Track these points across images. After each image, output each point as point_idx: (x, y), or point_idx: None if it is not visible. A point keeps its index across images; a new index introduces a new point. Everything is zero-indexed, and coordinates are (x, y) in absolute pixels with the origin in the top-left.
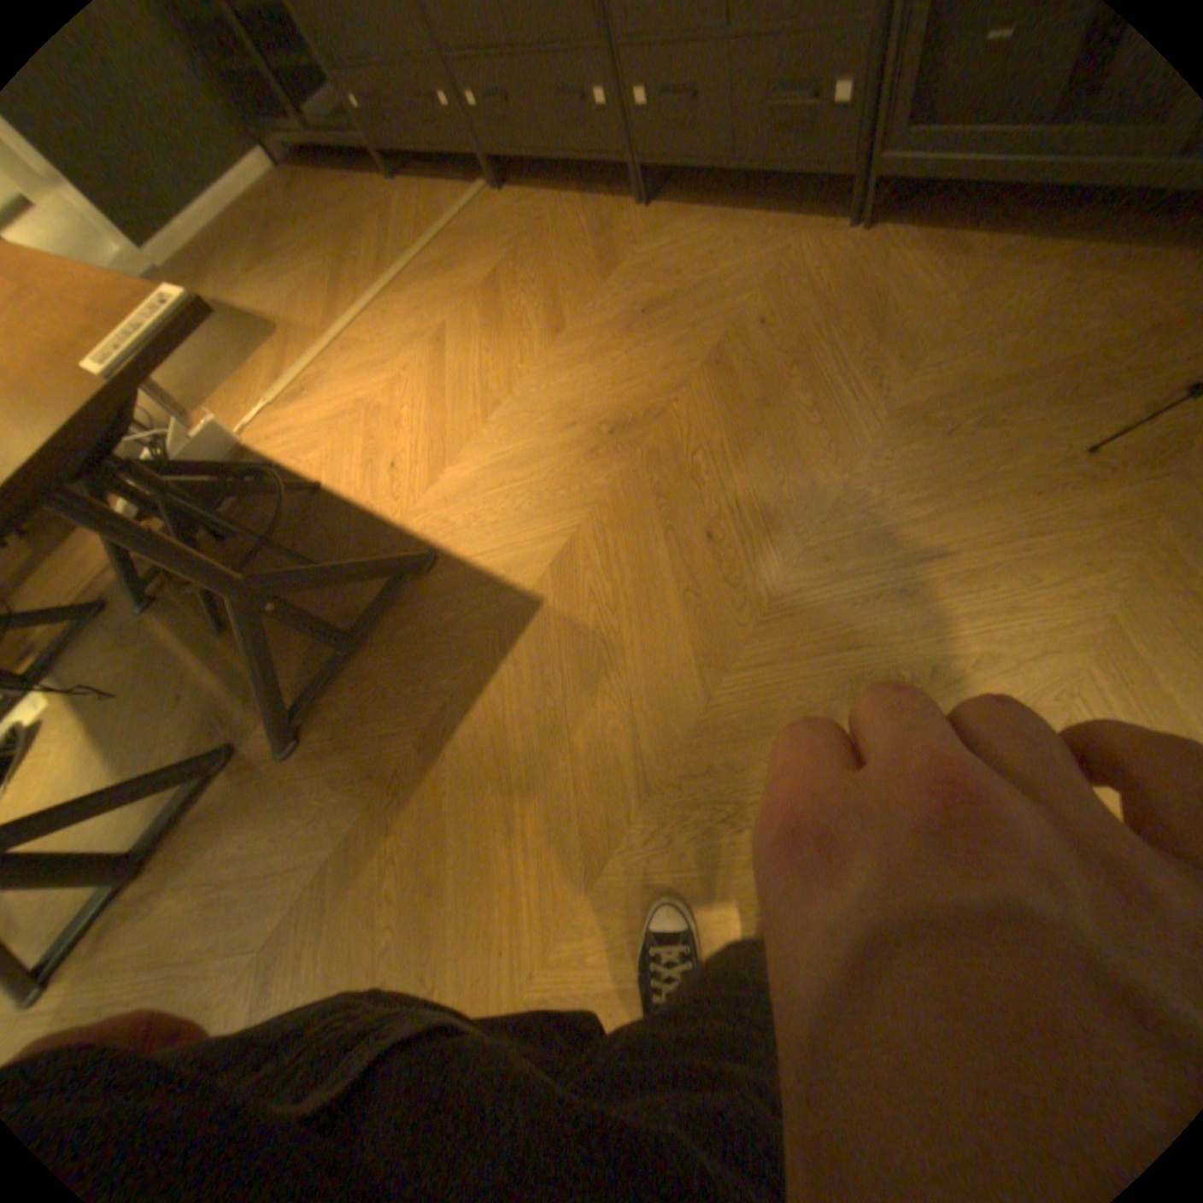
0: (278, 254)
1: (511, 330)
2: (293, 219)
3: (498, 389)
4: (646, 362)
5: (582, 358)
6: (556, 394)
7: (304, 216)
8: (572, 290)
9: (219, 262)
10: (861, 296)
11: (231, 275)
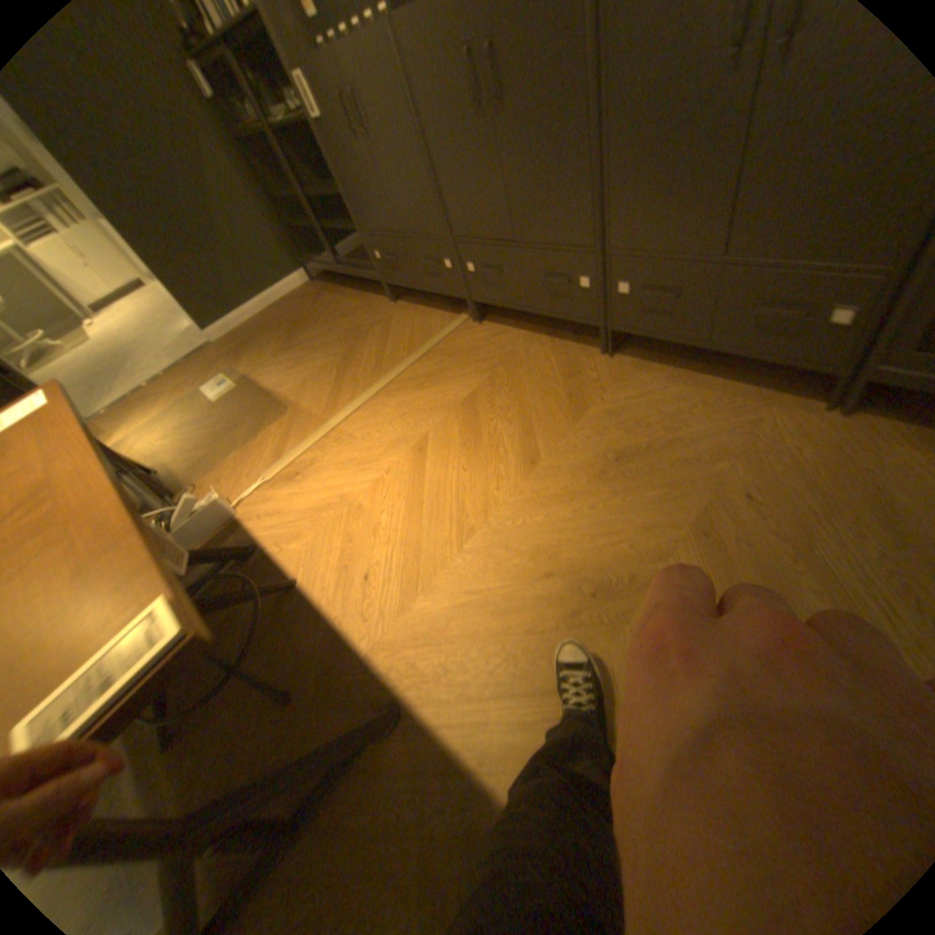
0: (299, 346)
1: (488, 452)
2: (316, 321)
3: (473, 513)
4: (625, 517)
5: (557, 497)
6: (531, 533)
7: (324, 319)
8: (545, 424)
9: (255, 345)
10: (859, 490)
11: (261, 358)
